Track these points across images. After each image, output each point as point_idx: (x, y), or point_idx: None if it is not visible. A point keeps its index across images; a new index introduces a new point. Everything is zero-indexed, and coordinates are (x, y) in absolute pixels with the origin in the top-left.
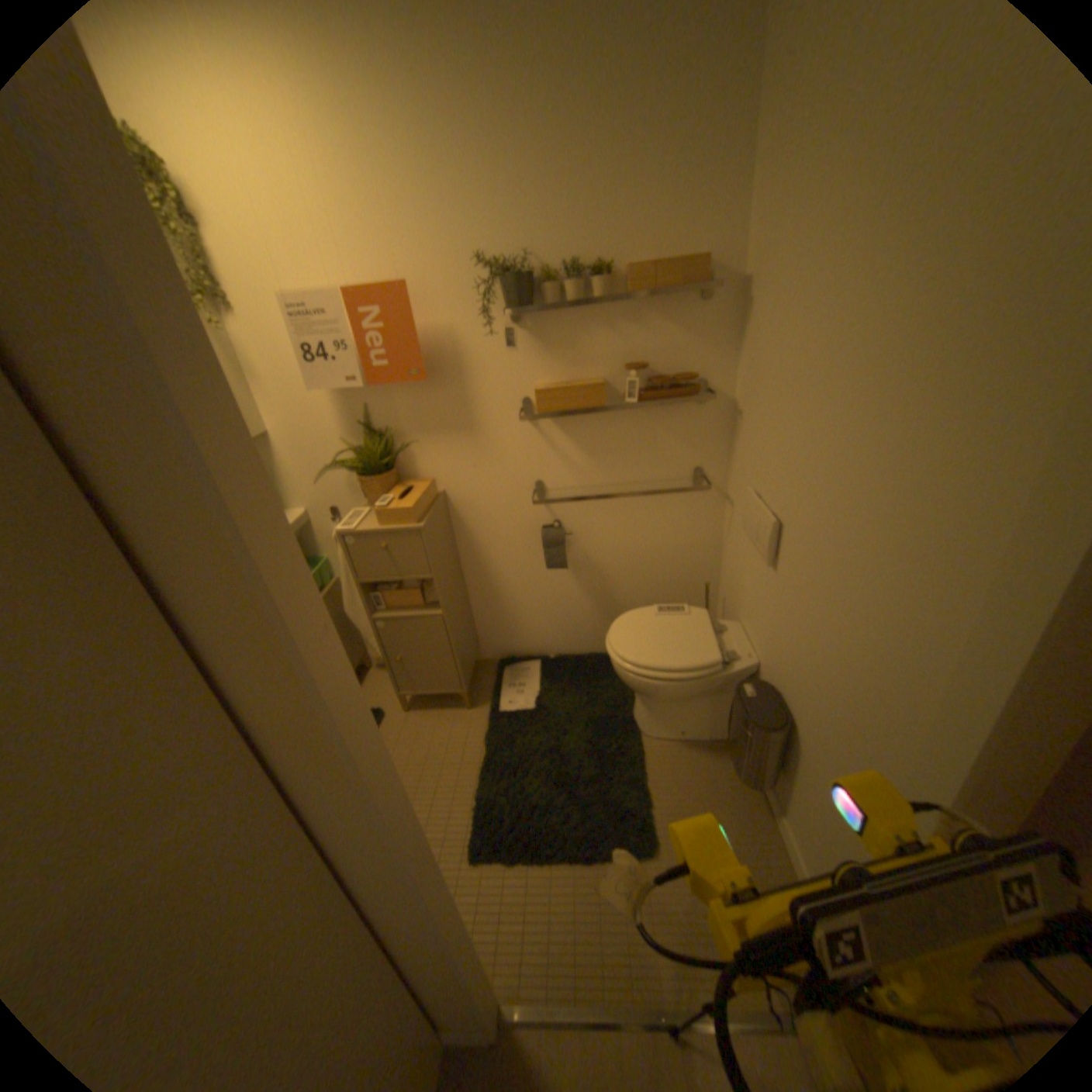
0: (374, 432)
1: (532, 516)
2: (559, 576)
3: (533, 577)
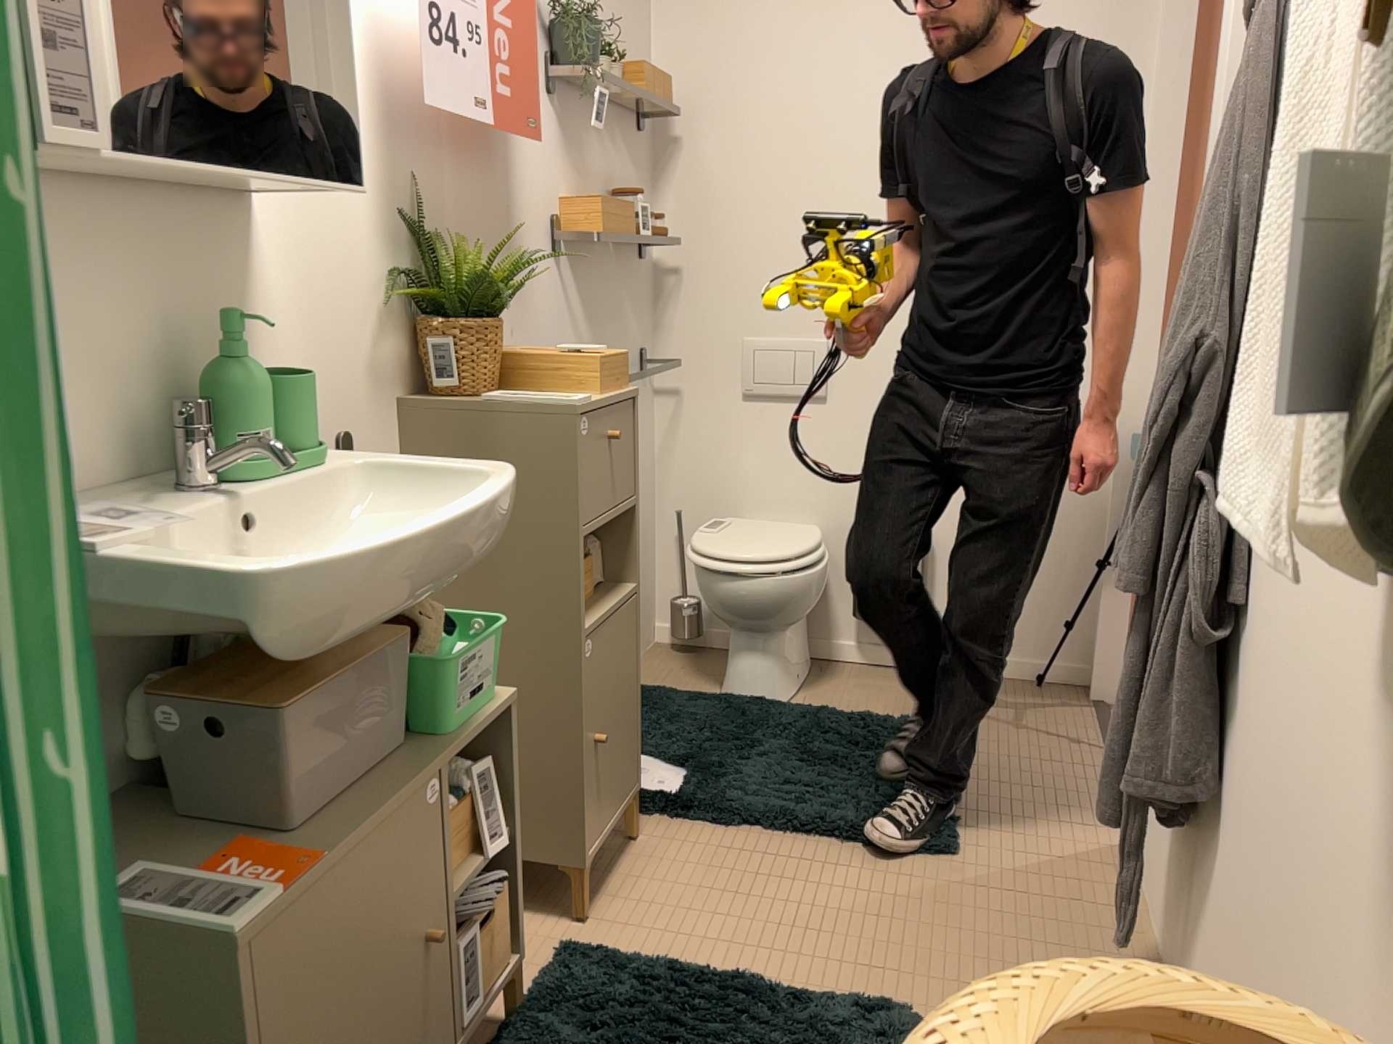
0: (420, 237)
1: None
2: None
3: None
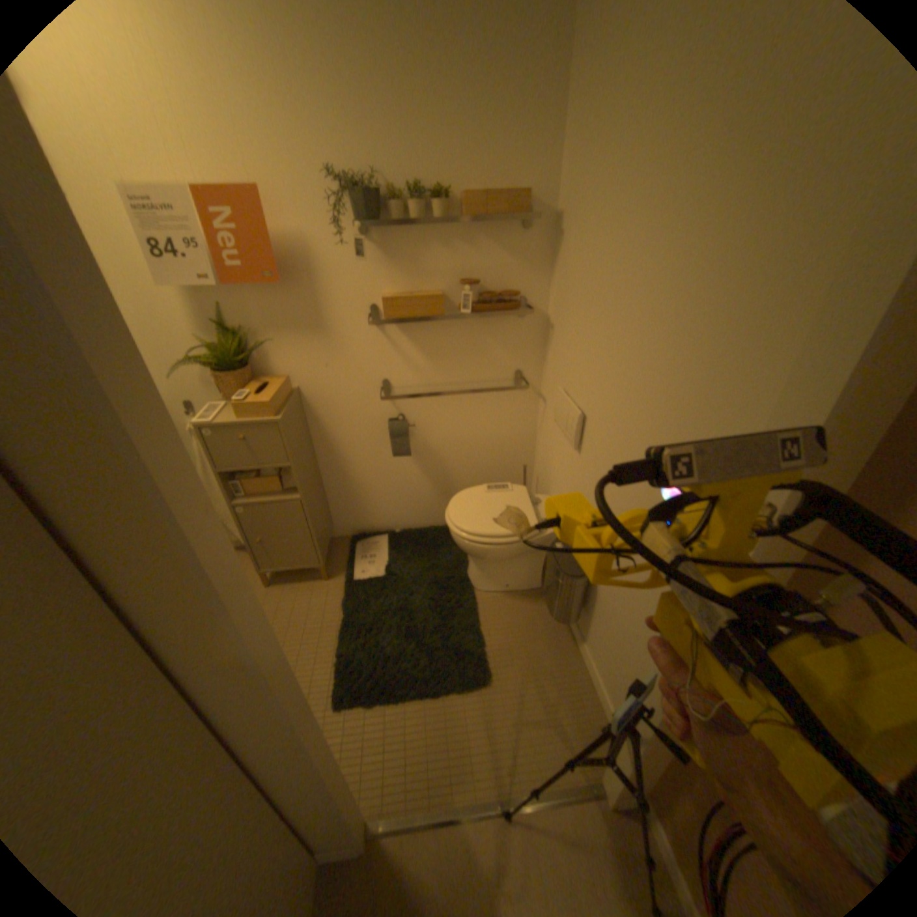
0: (226, 329)
1: (379, 410)
2: (403, 461)
3: (380, 463)
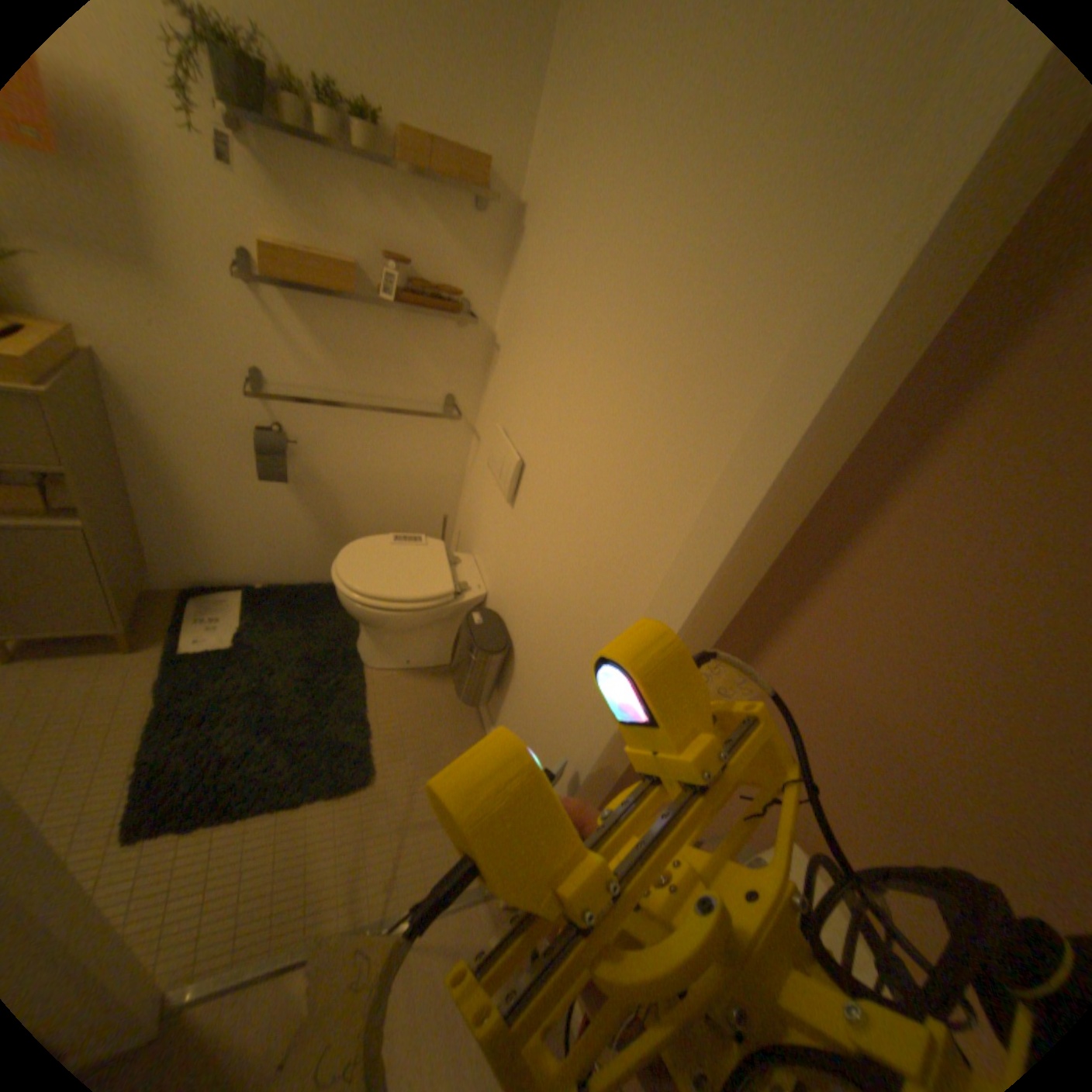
0: None
1: (243, 410)
2: (277, 490)
3: (238, 488)
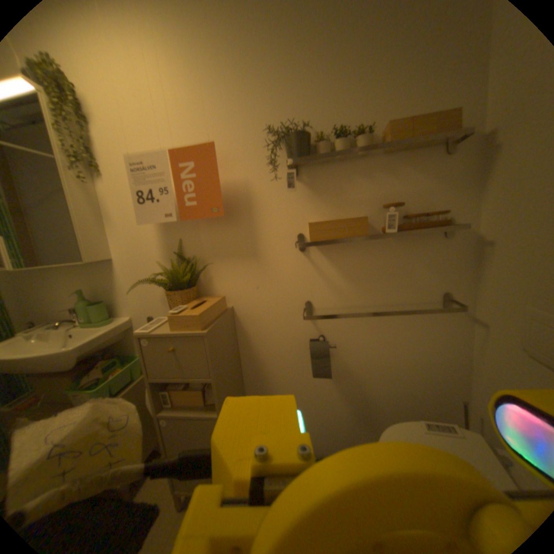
0: (184, 257)
1: (302, 328)
2: (323, 382)
3: (300, 382)
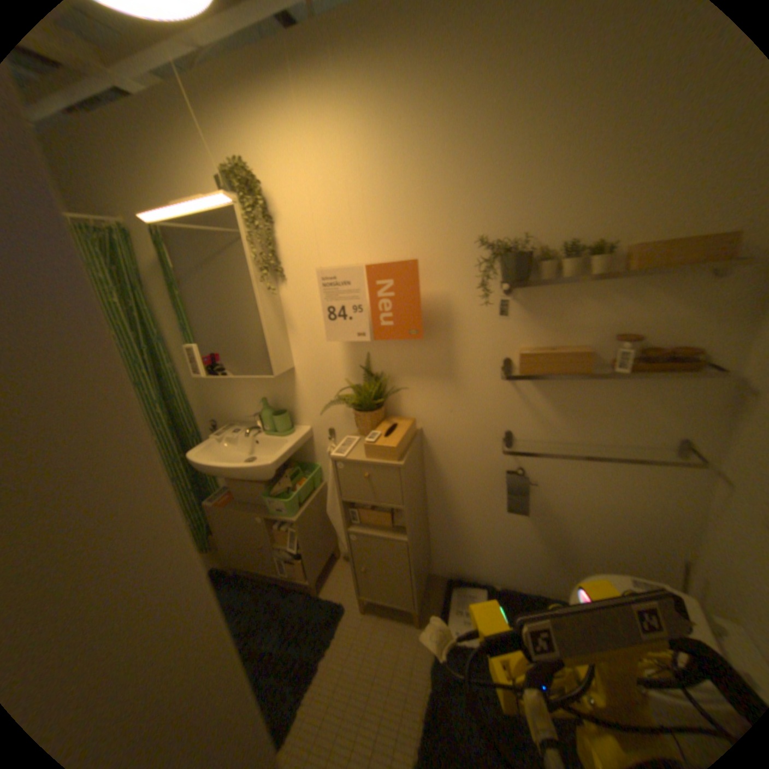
0: (370, 373)
1: (497, 459)
2: (516, 516)
3: (489, 512)
